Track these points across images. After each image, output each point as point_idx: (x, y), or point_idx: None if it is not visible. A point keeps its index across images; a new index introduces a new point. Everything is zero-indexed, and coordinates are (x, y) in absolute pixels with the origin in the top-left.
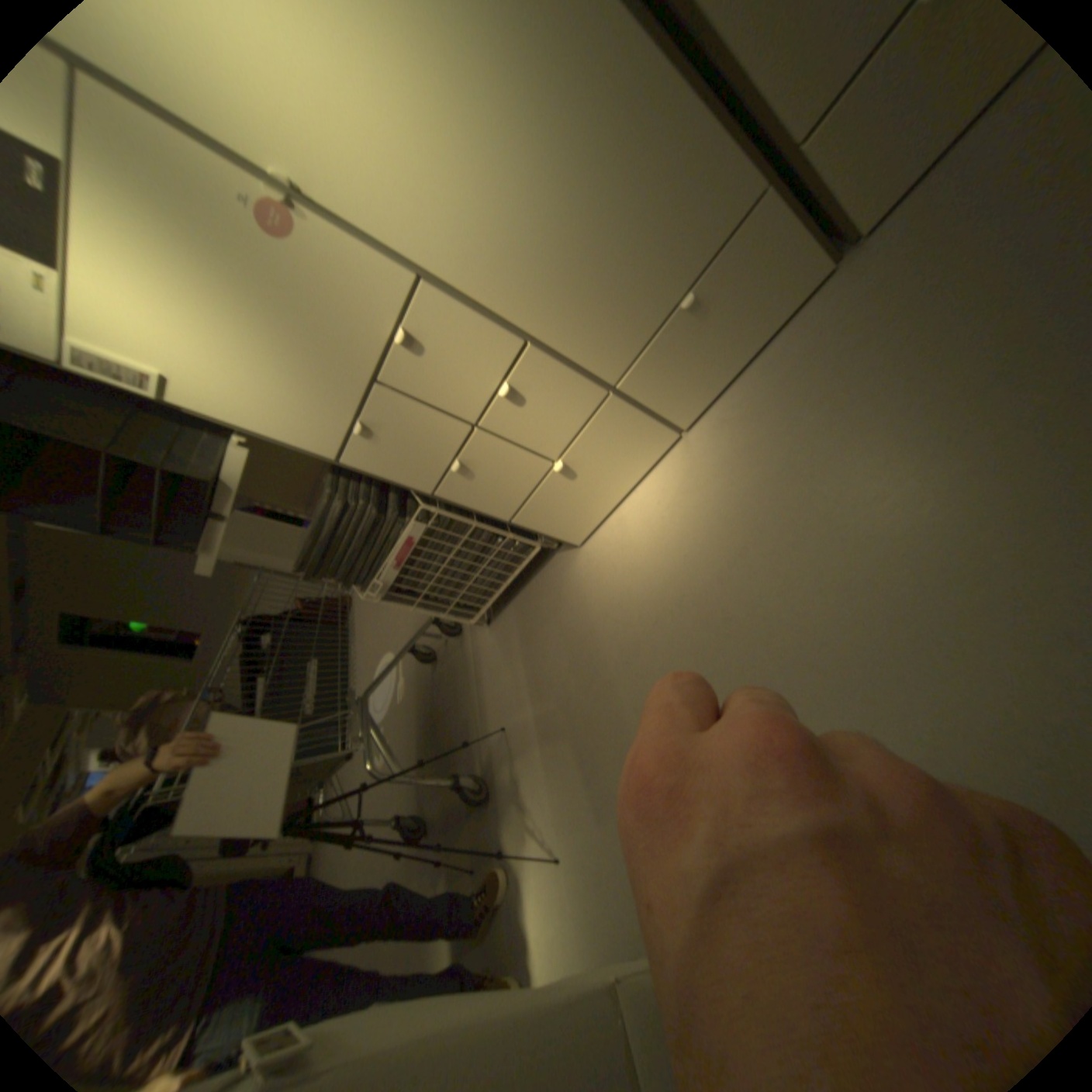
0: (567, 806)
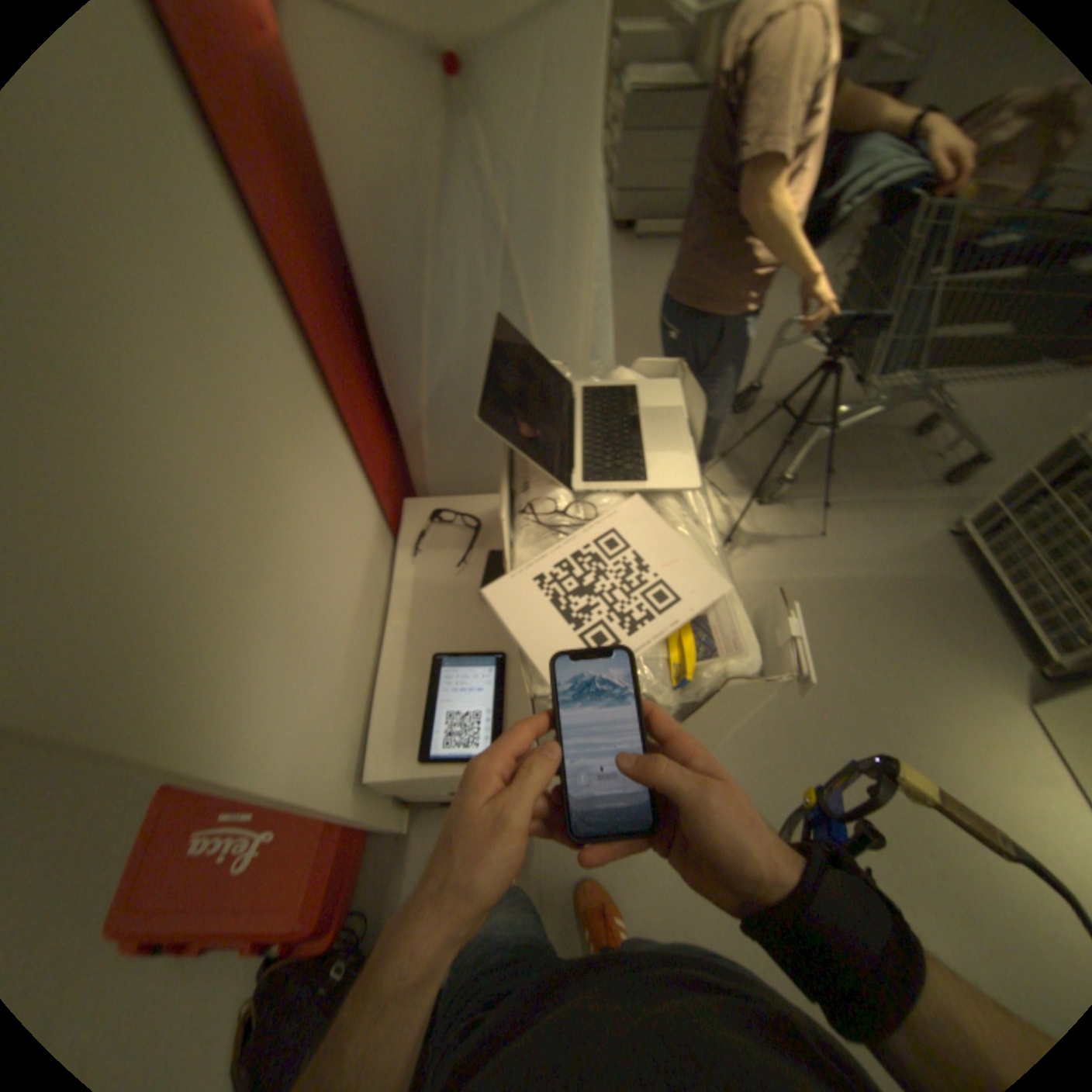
0: (751, 600)
